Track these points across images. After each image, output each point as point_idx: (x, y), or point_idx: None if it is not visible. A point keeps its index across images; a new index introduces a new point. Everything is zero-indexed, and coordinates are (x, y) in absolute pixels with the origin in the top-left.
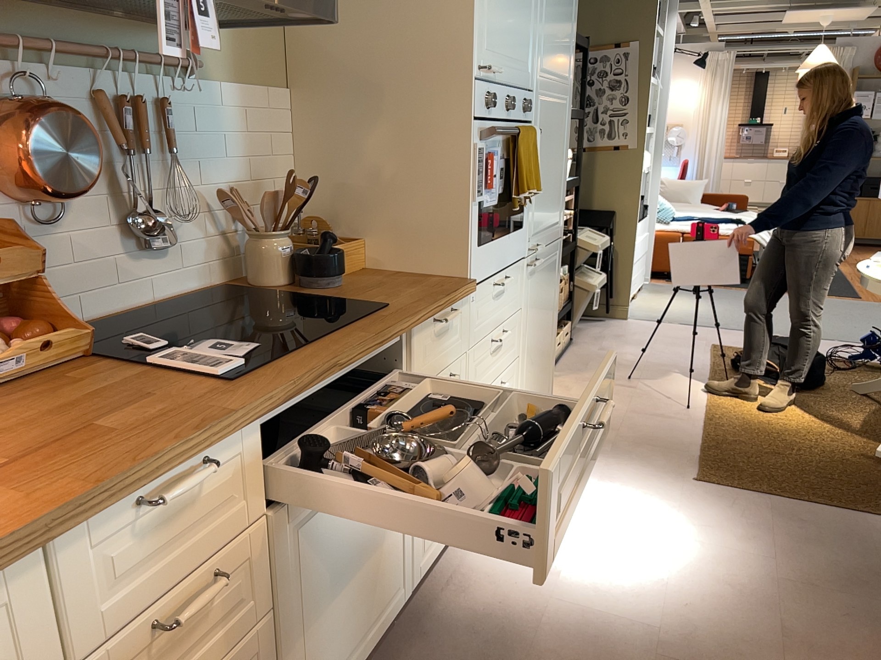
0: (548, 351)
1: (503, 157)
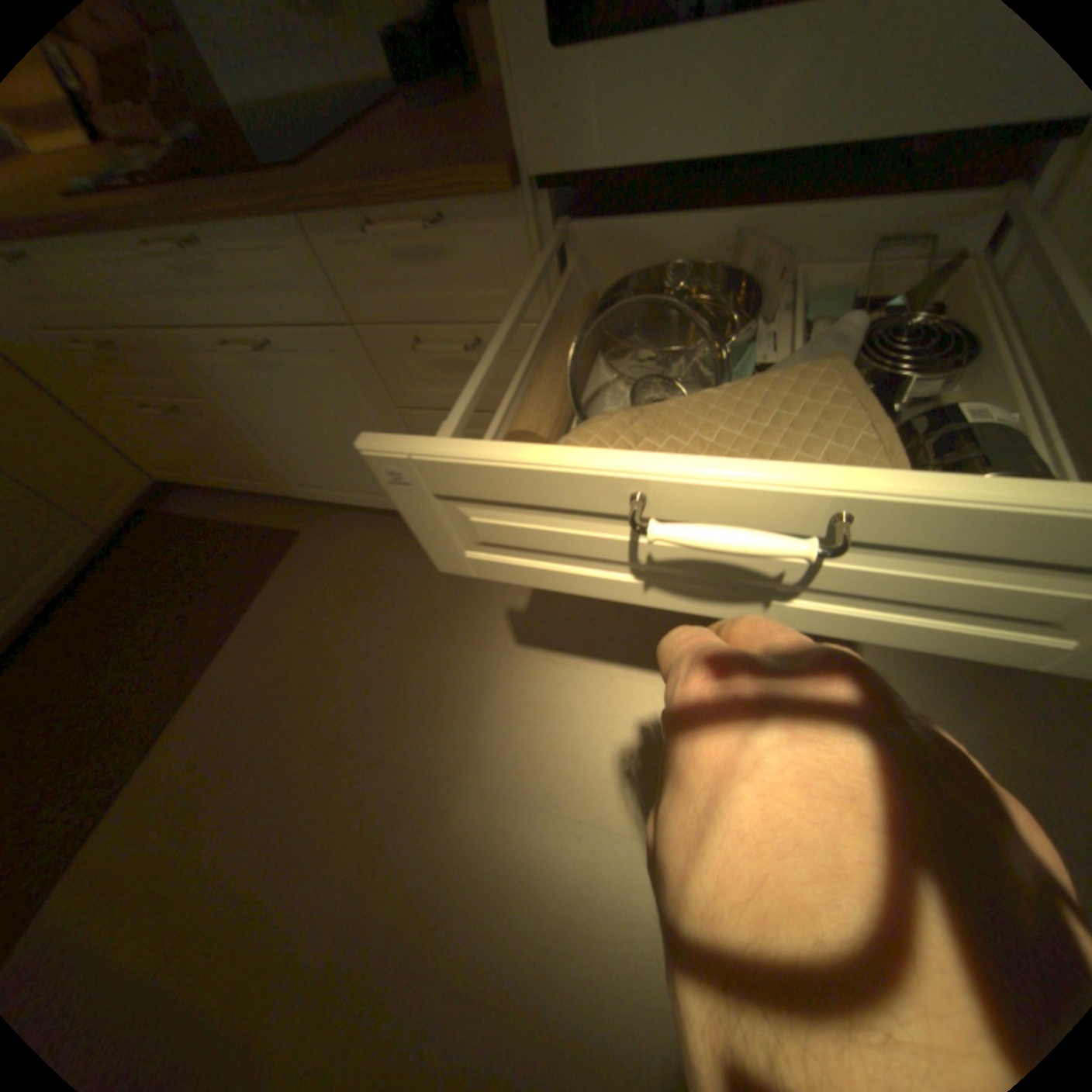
0: None
1: None
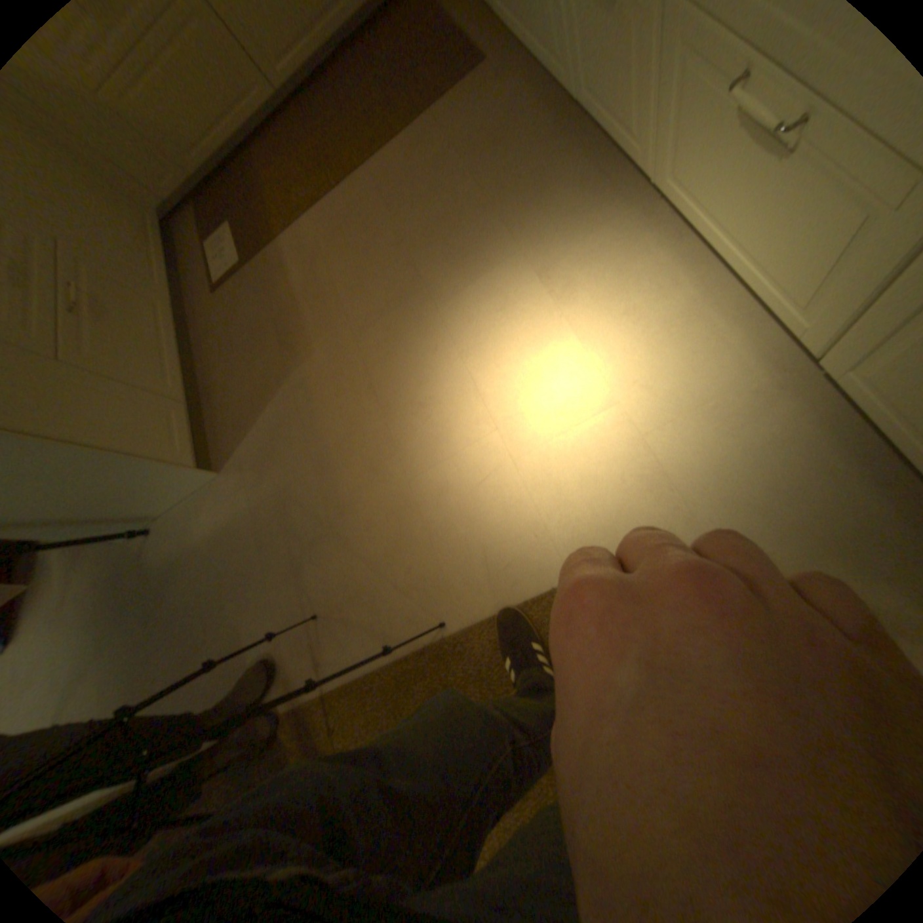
0: None
1: None
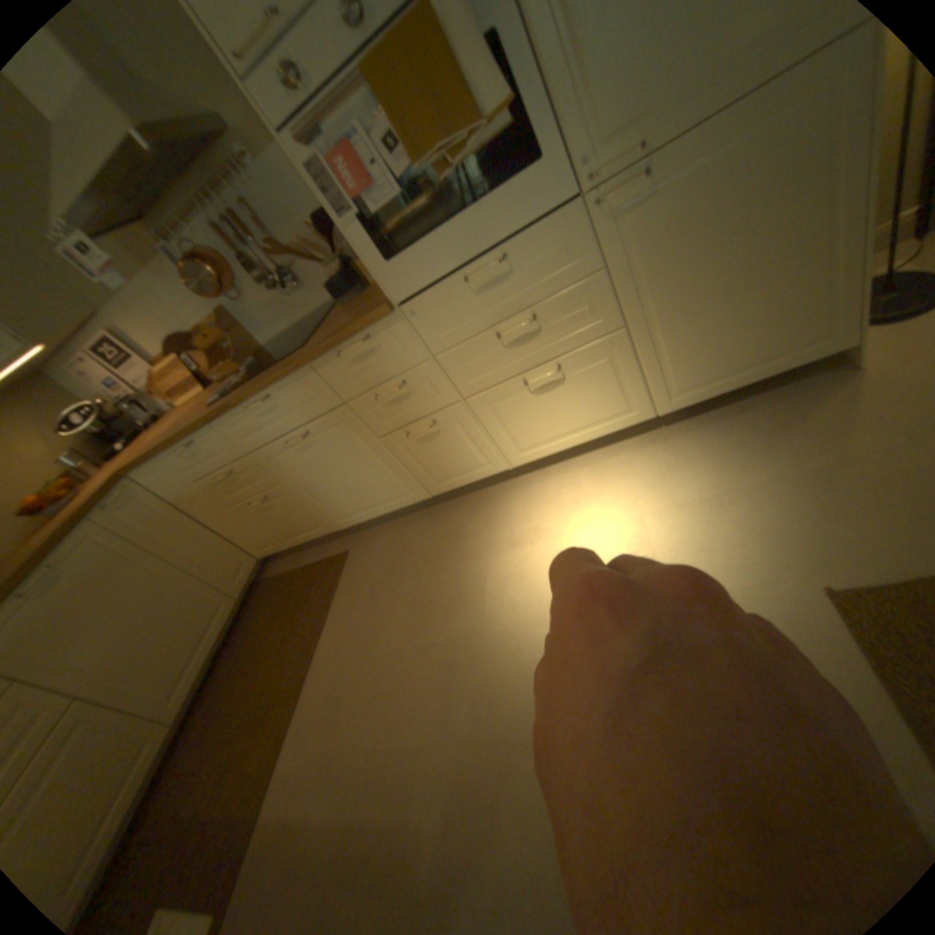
0: (803, 286)
1: (385, 116)
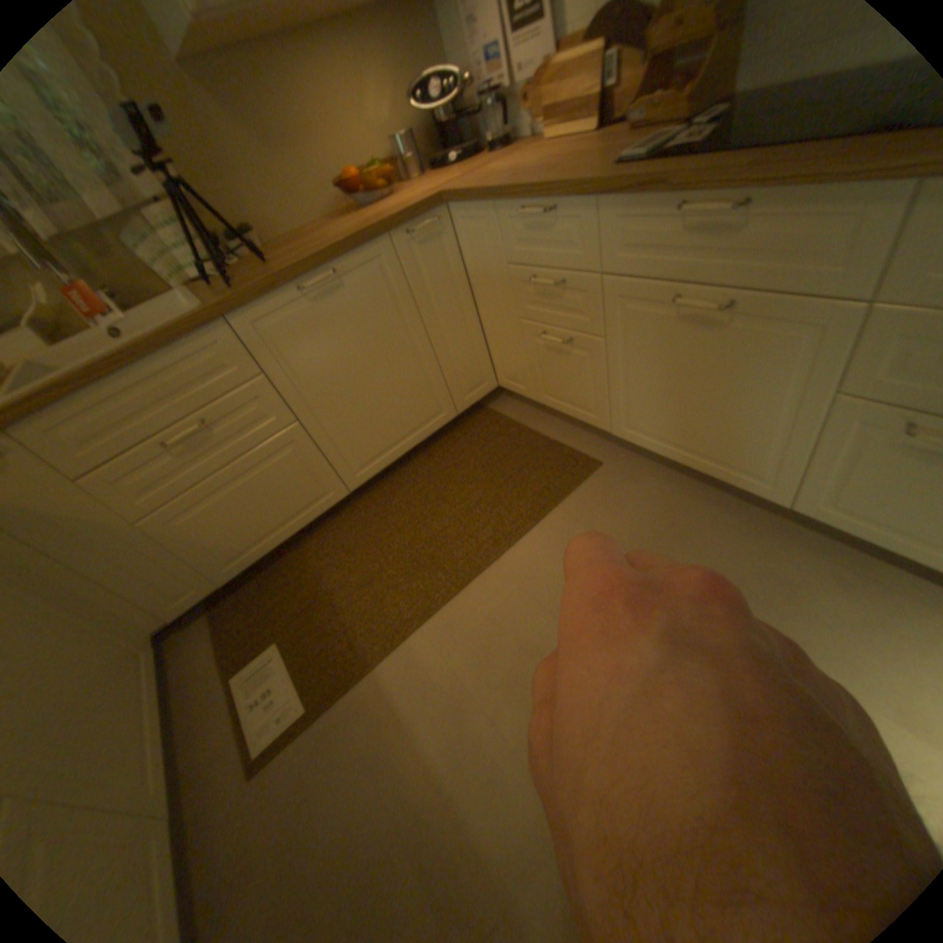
0: None
1: None
